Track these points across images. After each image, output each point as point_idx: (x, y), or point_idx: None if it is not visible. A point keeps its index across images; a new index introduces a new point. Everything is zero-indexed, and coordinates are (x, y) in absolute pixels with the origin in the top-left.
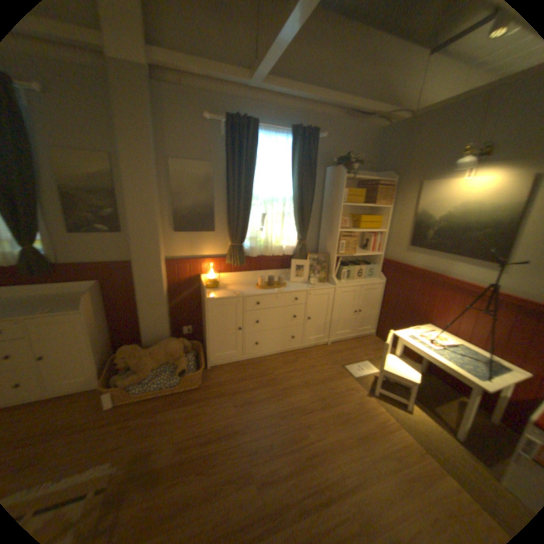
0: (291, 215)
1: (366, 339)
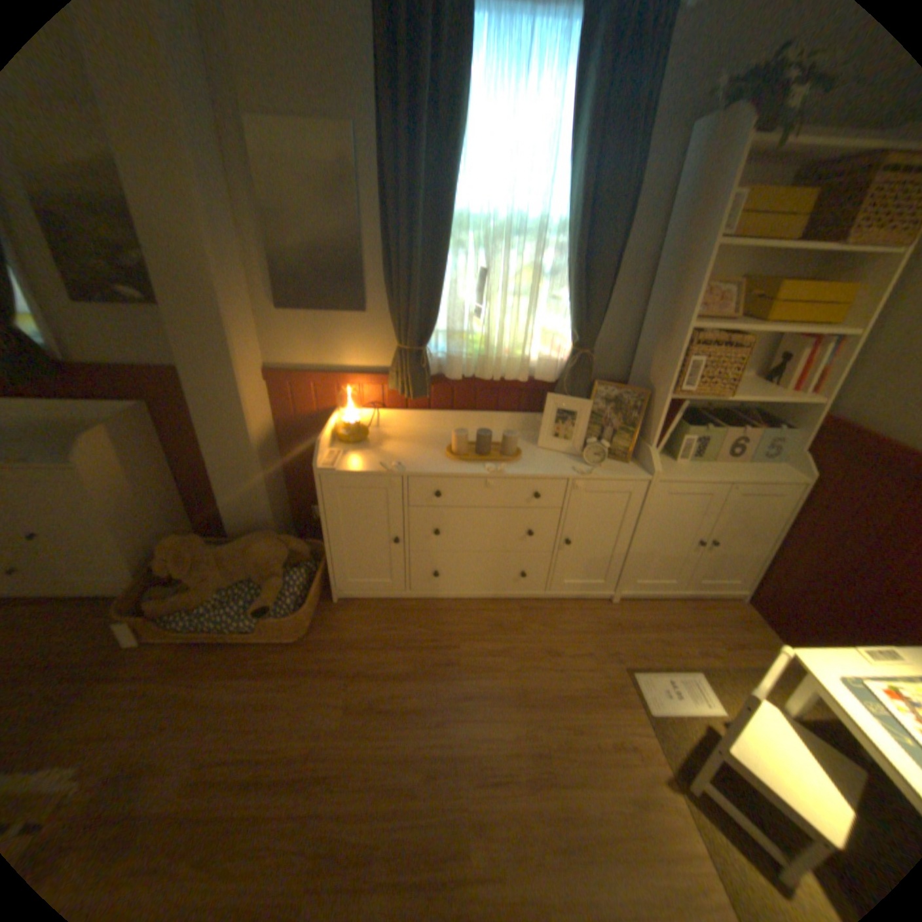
0: (564, 274)
1: (722, 608)
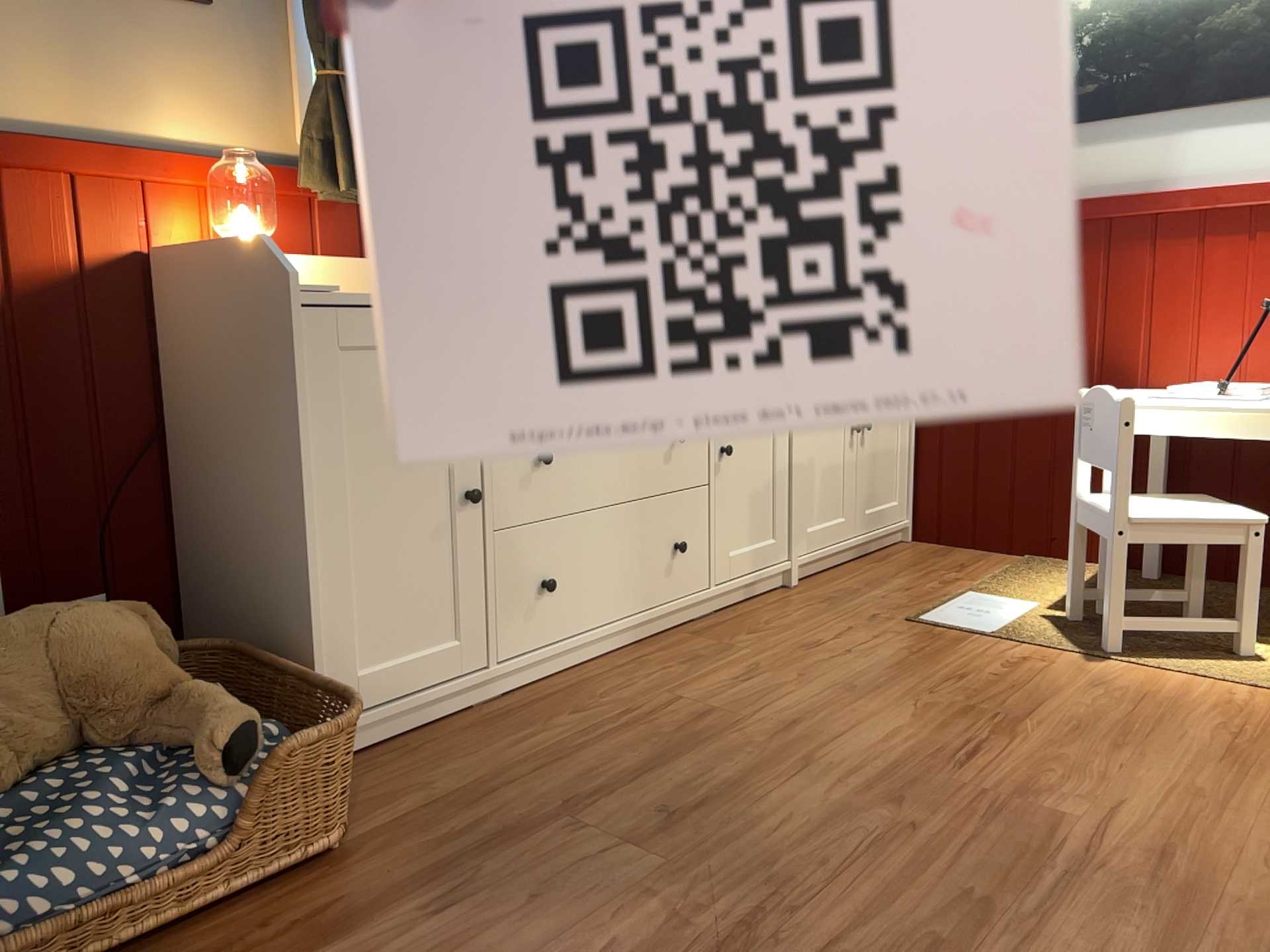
0: None
1: (895, 550)
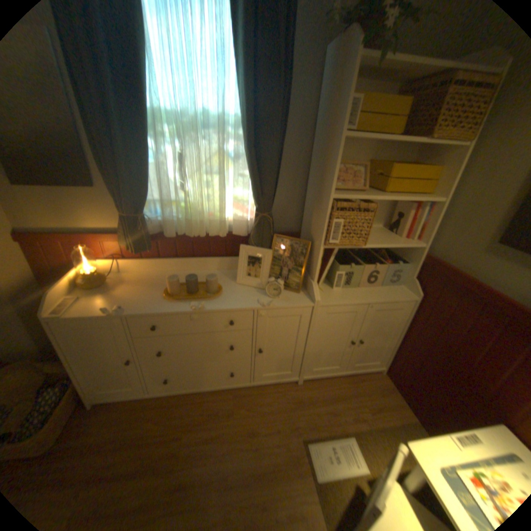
0: (244, 157)
1: (370, 379)
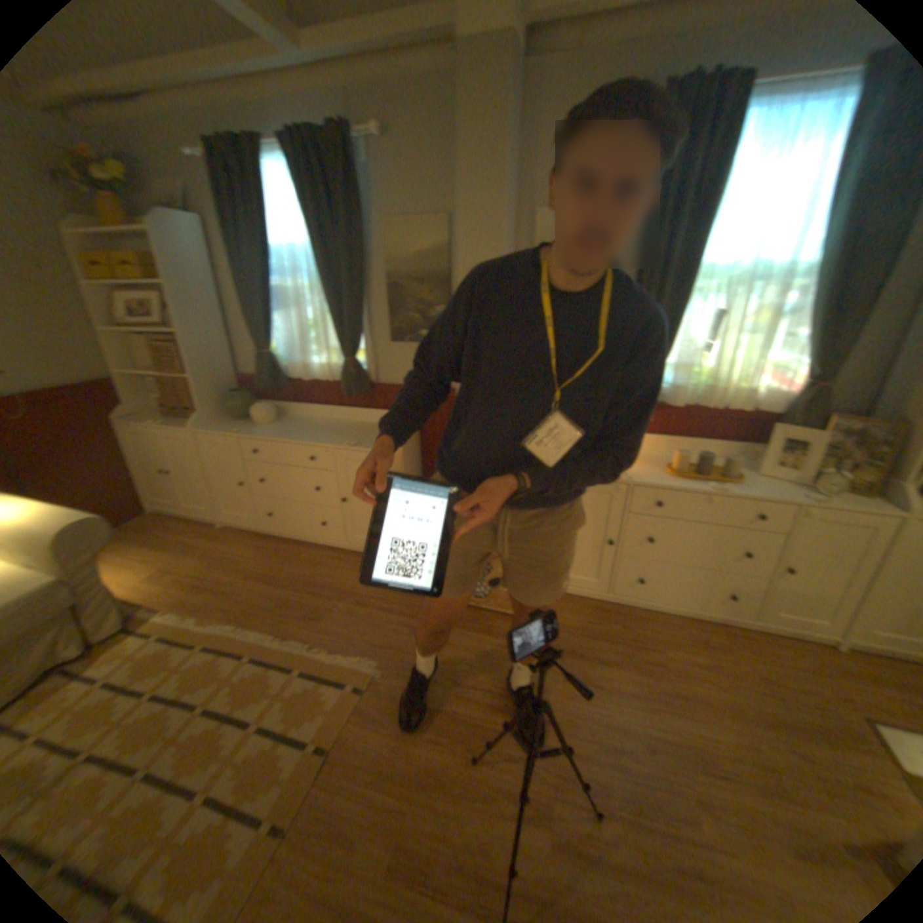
0: (807, 312)
1: None
